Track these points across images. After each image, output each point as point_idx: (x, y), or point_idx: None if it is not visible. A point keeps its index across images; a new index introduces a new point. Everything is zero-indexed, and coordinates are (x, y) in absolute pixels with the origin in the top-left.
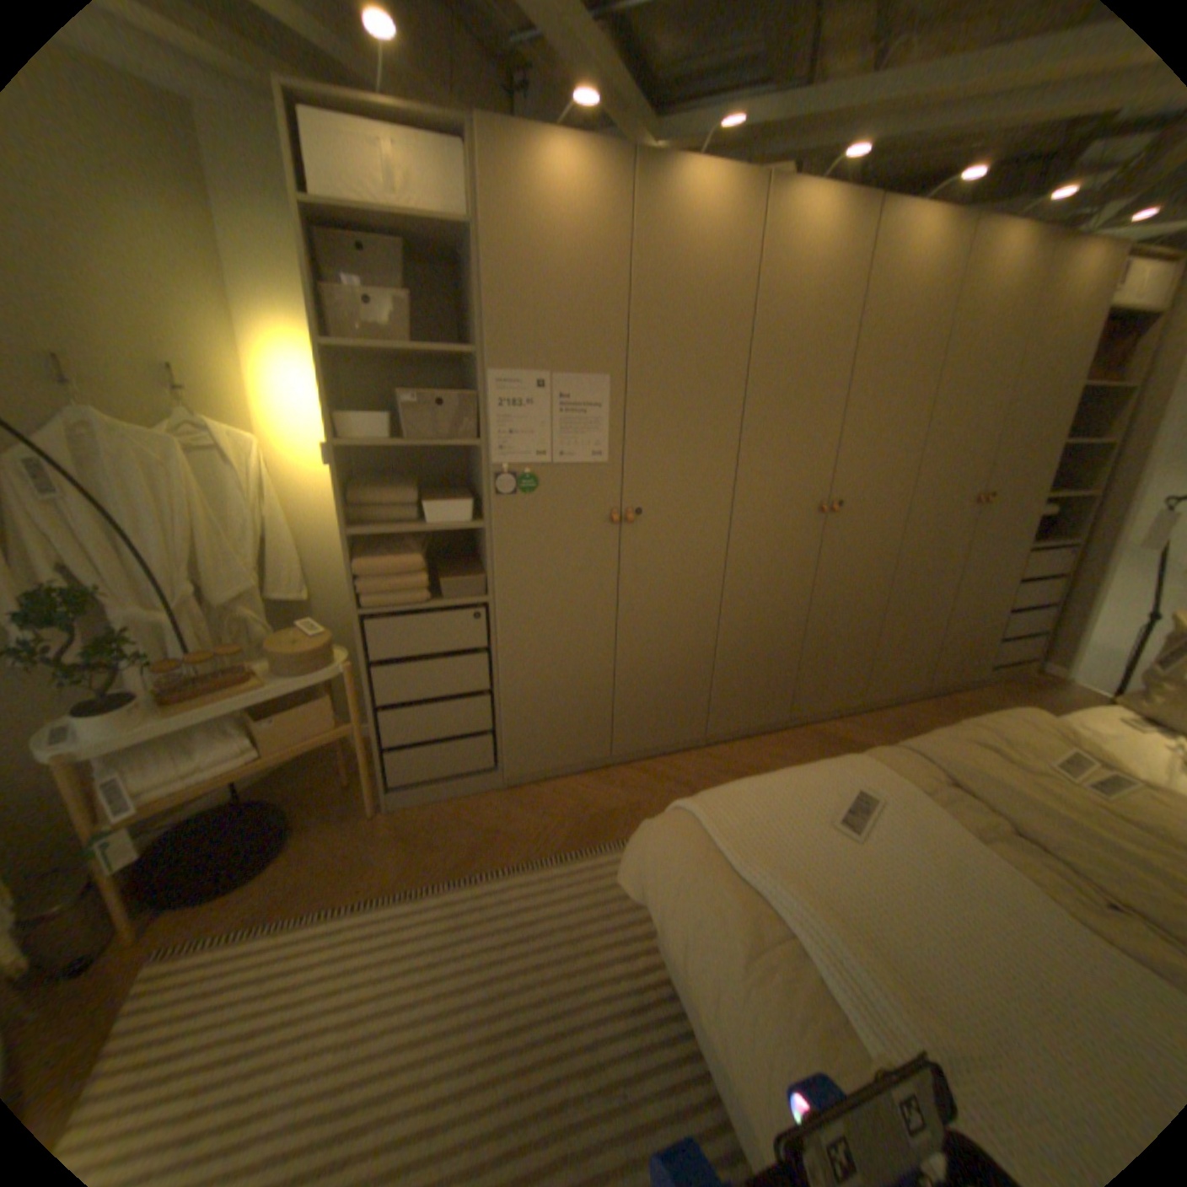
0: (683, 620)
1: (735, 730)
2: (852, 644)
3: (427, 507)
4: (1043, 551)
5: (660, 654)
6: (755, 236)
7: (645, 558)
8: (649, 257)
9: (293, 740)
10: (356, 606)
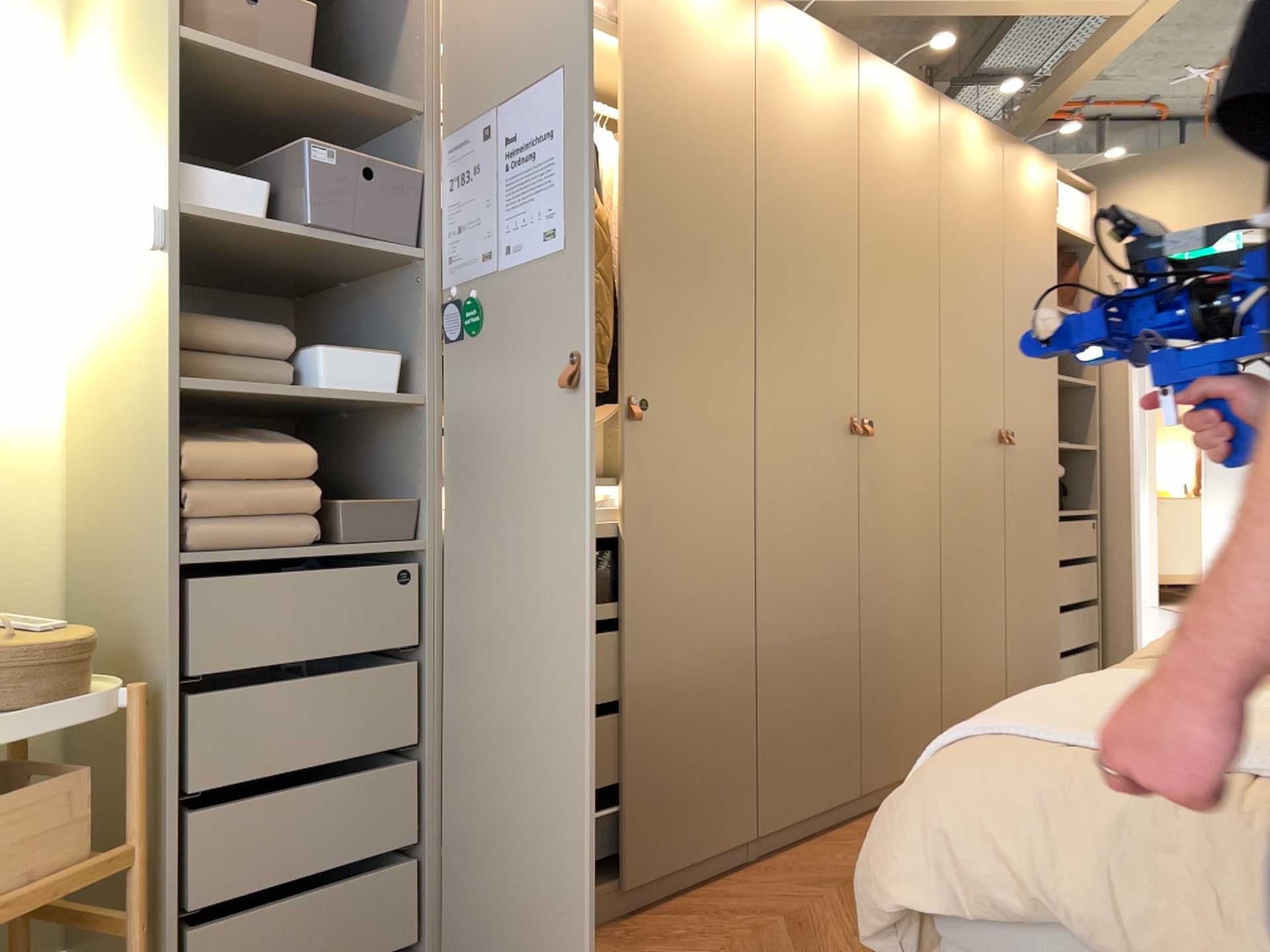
0: (713, 598)
1: (797, 816)
2: (916, 648)
3: (324, 353)
4: (1063, 522)
5: (687, 662)
6: (751, 52)
7: (658, 480)
8: (644, 41)
9: (0, 878)
10: (175, 542)
